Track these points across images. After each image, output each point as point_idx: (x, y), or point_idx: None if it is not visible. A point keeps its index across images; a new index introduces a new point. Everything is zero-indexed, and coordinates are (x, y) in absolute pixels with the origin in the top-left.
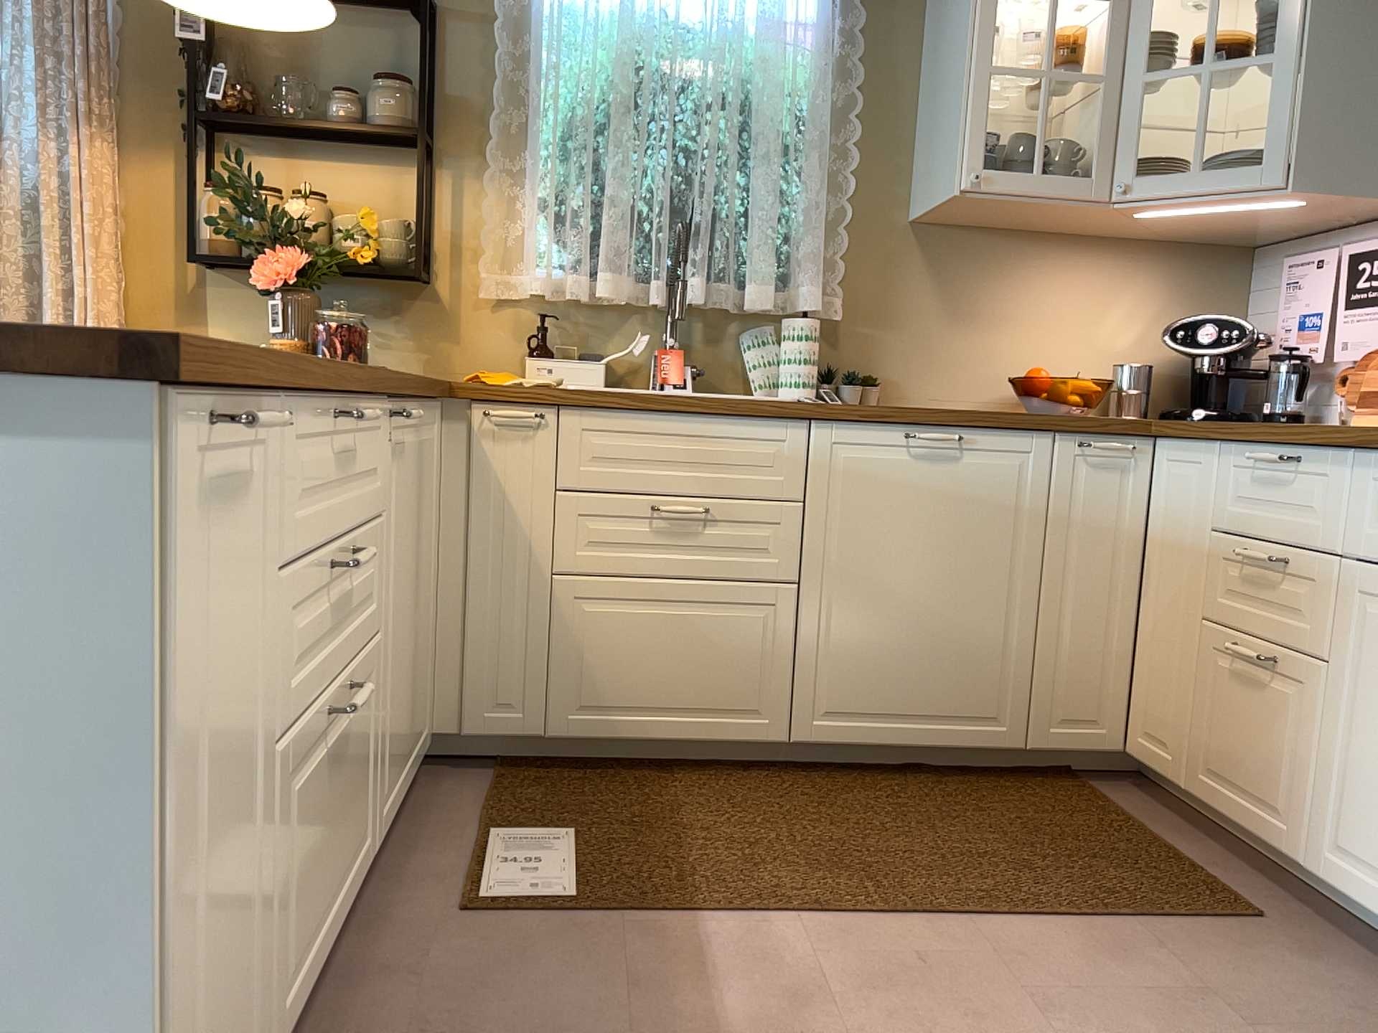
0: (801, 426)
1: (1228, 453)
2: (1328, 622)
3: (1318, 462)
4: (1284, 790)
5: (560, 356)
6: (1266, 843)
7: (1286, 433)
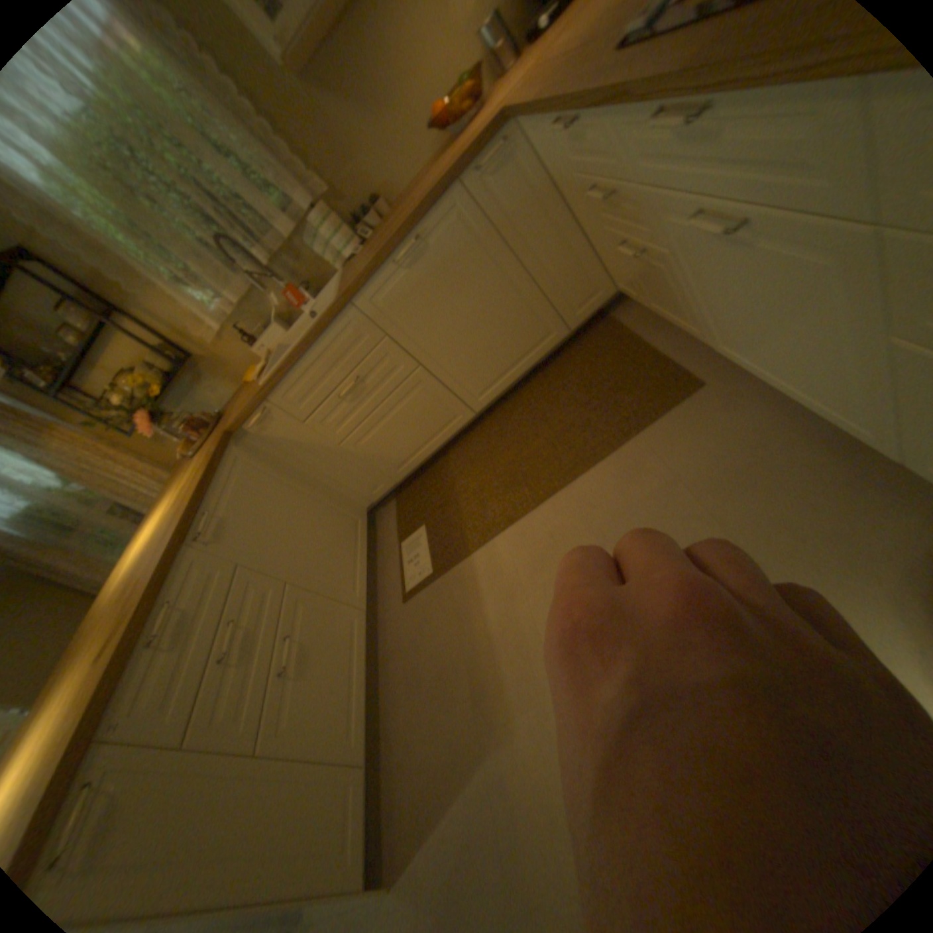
0: (350, 310)
1: (544, 119)
2: (653, 225)
3: (585, 116)
4: (686, 312)
5: (261, 333)
6: (693, 334)
7: (555, 104)
